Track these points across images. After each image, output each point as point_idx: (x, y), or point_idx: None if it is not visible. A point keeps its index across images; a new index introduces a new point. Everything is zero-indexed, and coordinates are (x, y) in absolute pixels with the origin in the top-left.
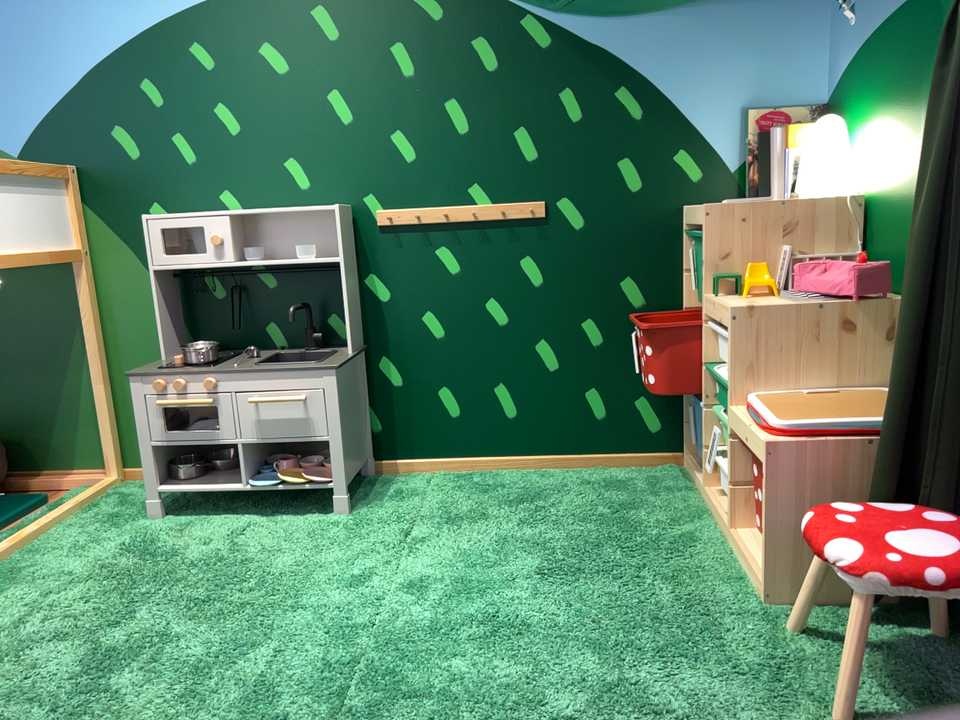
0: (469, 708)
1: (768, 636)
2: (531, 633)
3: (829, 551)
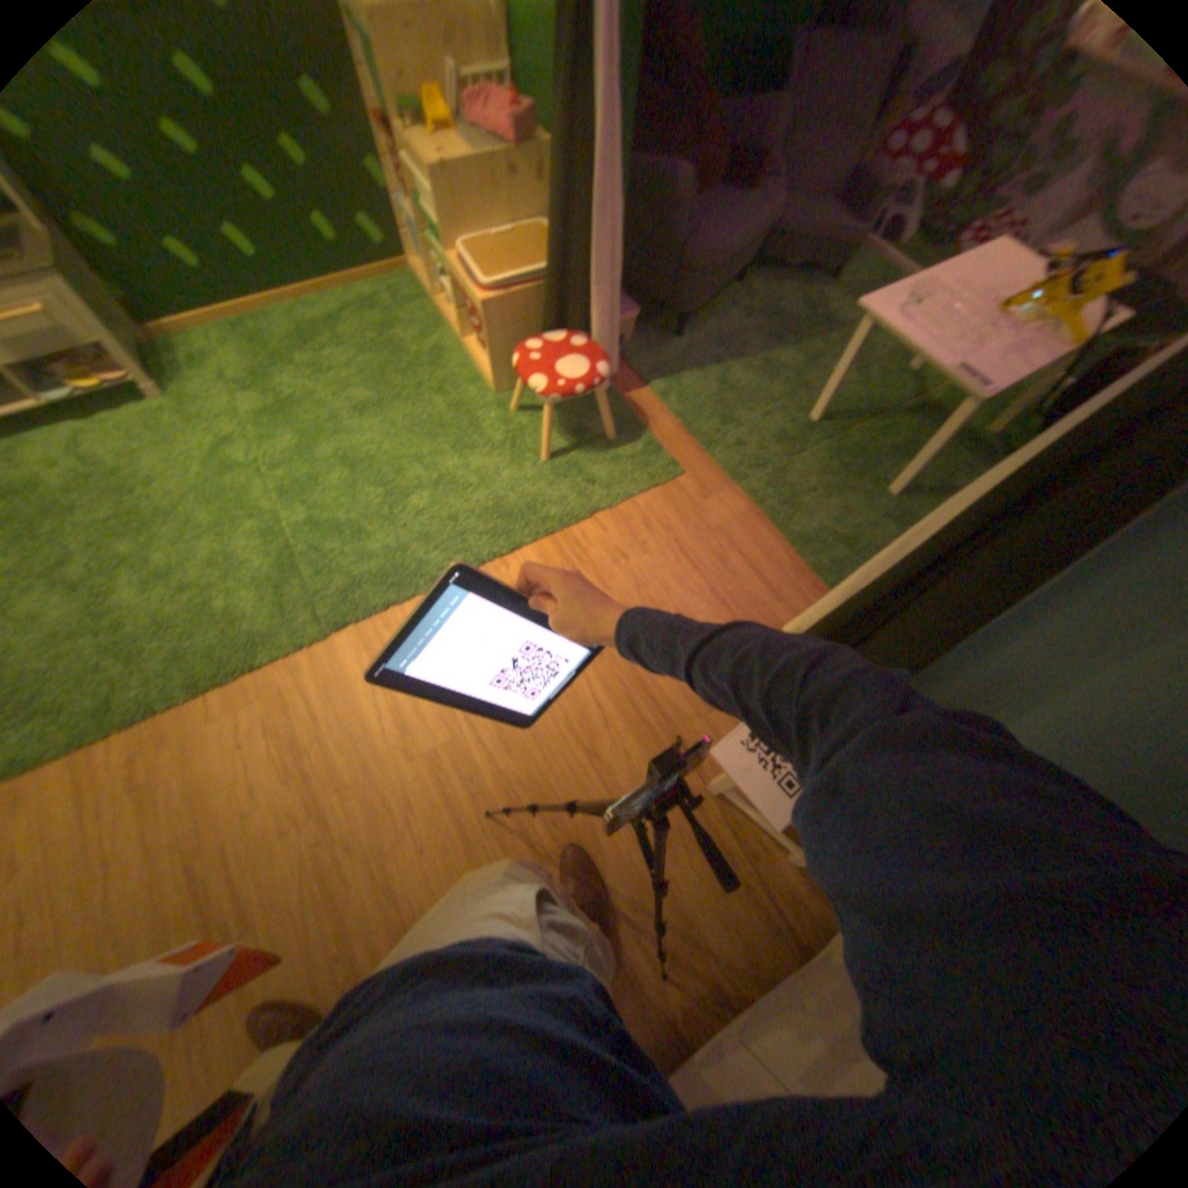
0: (363, 524)
1: (499, 419)
2: (372, 463)
3: (527, 386)
